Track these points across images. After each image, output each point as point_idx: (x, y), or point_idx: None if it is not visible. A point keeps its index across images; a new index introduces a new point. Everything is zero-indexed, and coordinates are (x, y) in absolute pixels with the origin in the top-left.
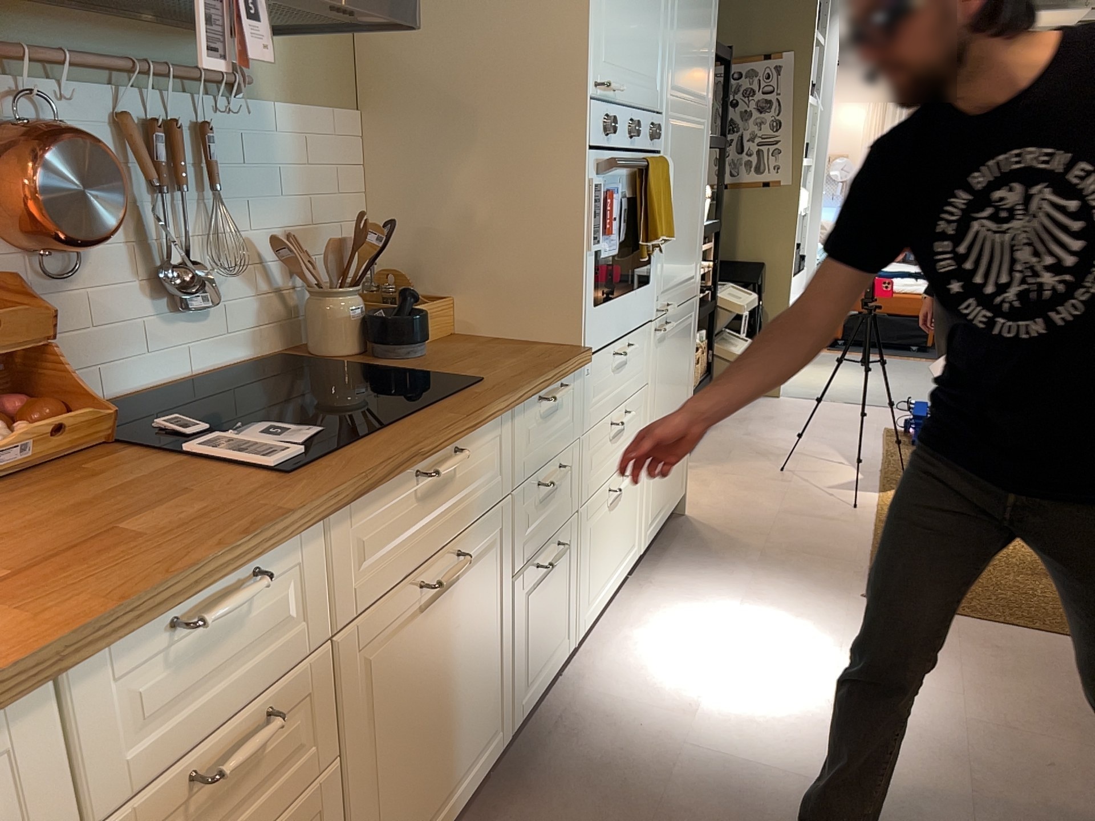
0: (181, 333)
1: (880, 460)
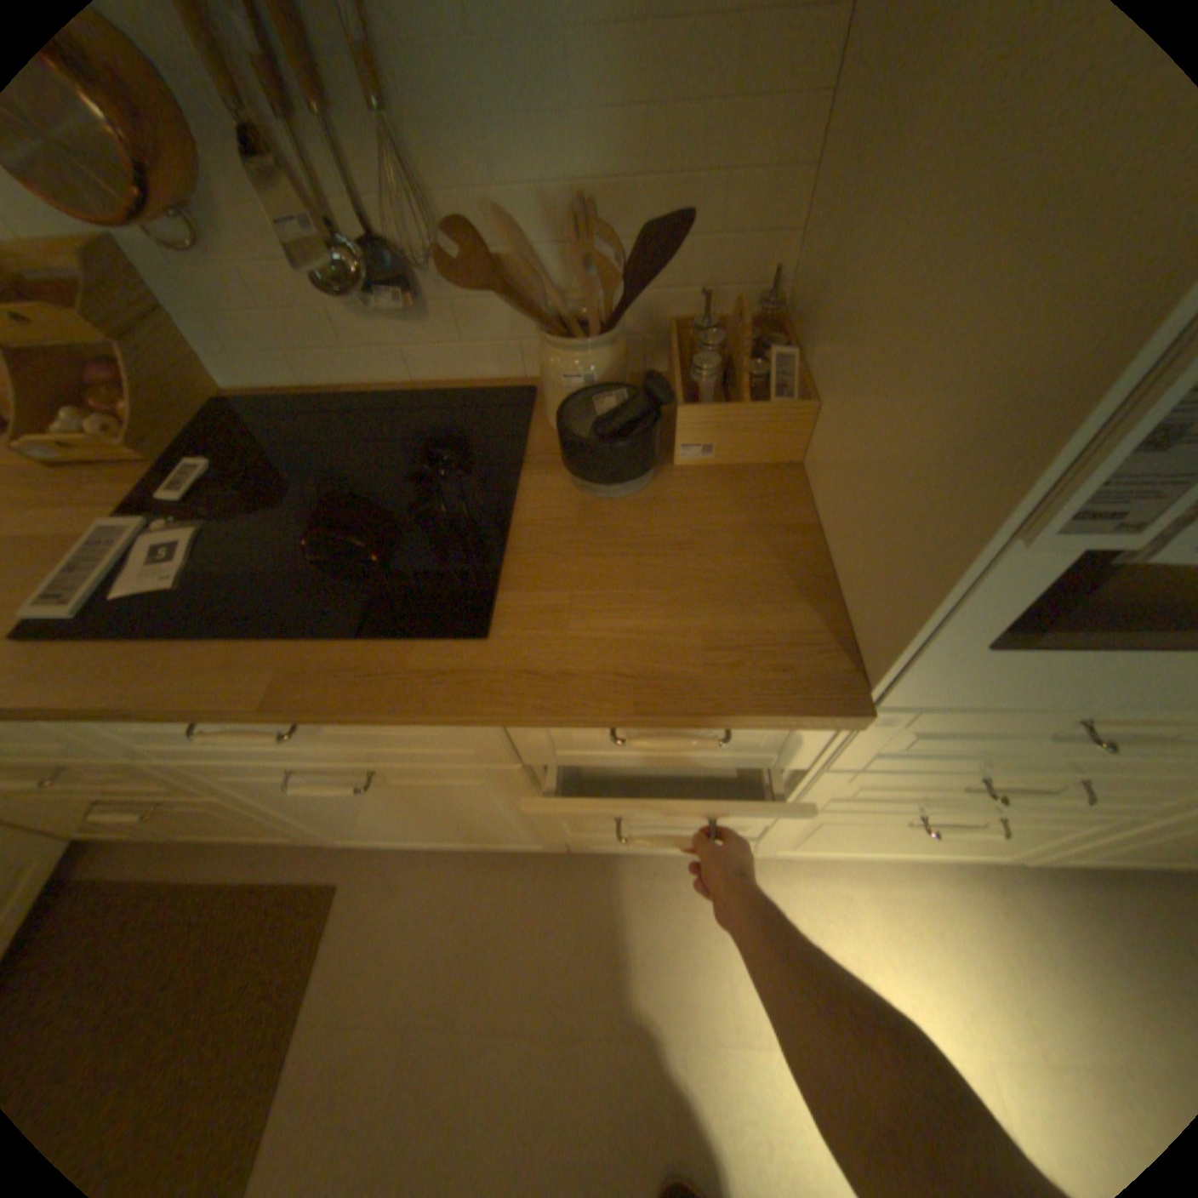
0: (386, 330)
1: None
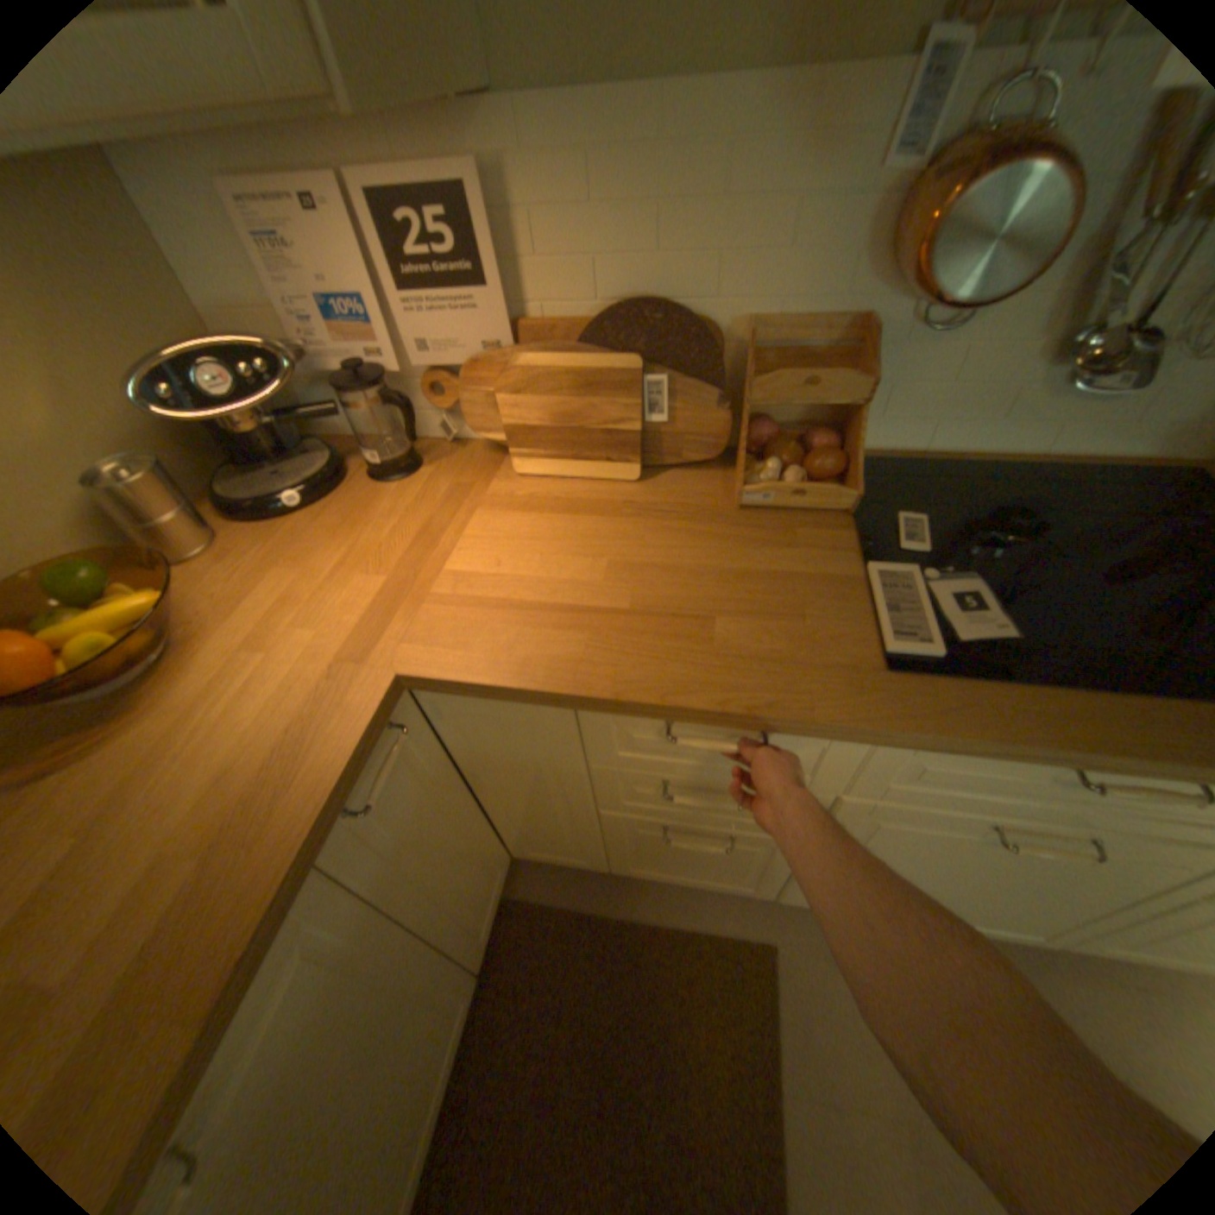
0: (1065, 405)
1: None
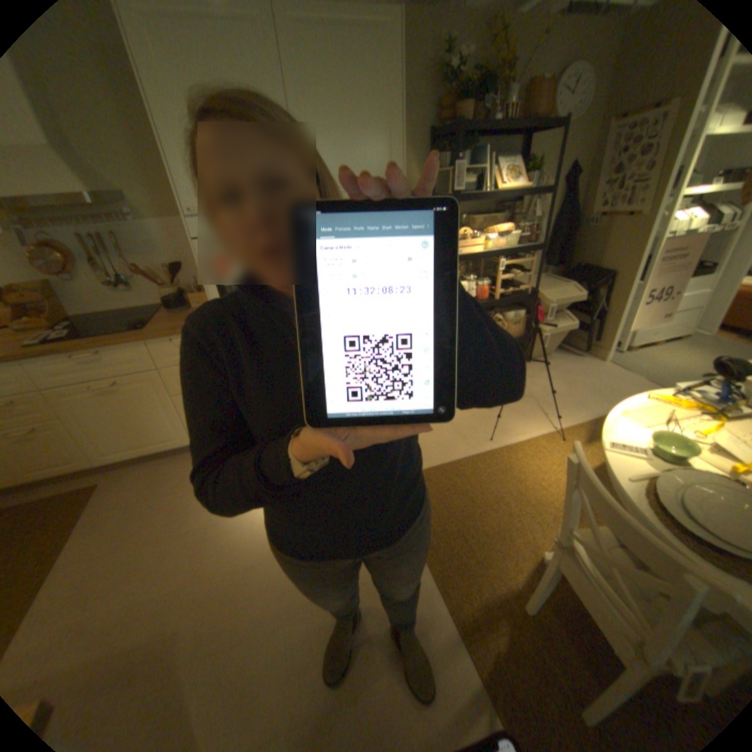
0: (119, 296)
1: (576, 425)
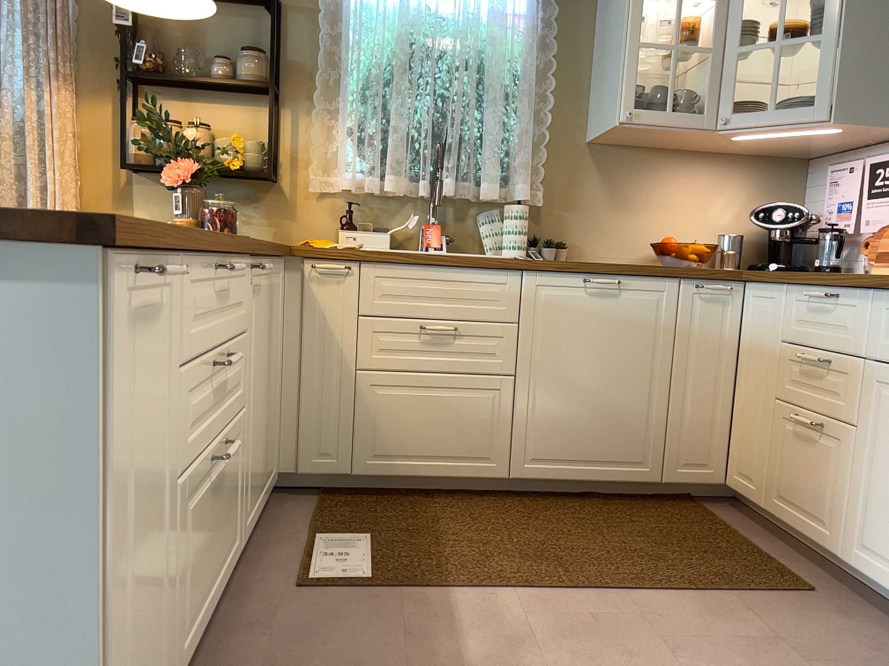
0: None
1: None
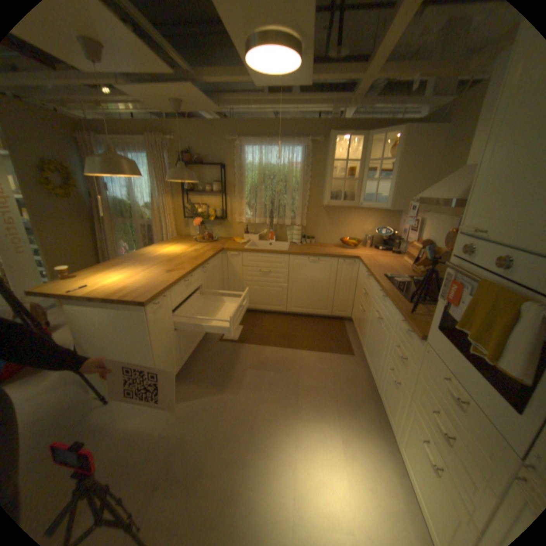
0: None
1: None
